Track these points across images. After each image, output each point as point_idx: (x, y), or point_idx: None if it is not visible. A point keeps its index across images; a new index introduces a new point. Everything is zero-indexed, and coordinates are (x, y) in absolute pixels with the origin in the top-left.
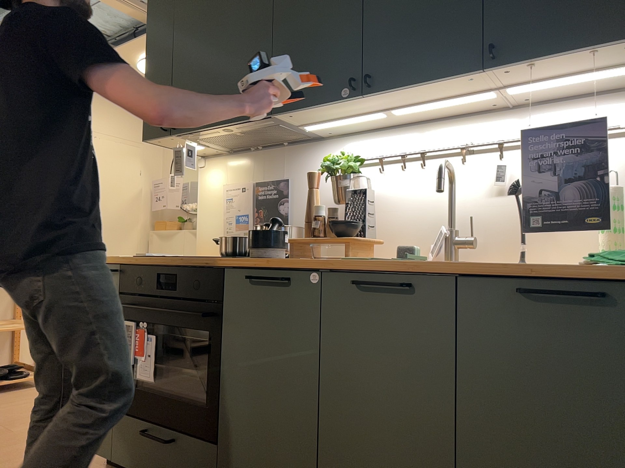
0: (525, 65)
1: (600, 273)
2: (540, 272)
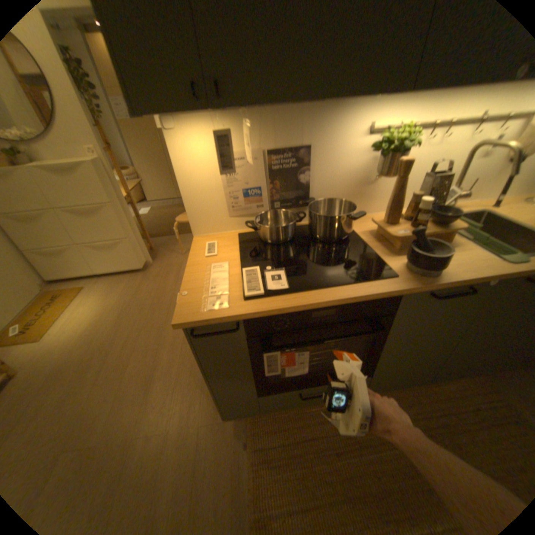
0: None
1: None
2: None
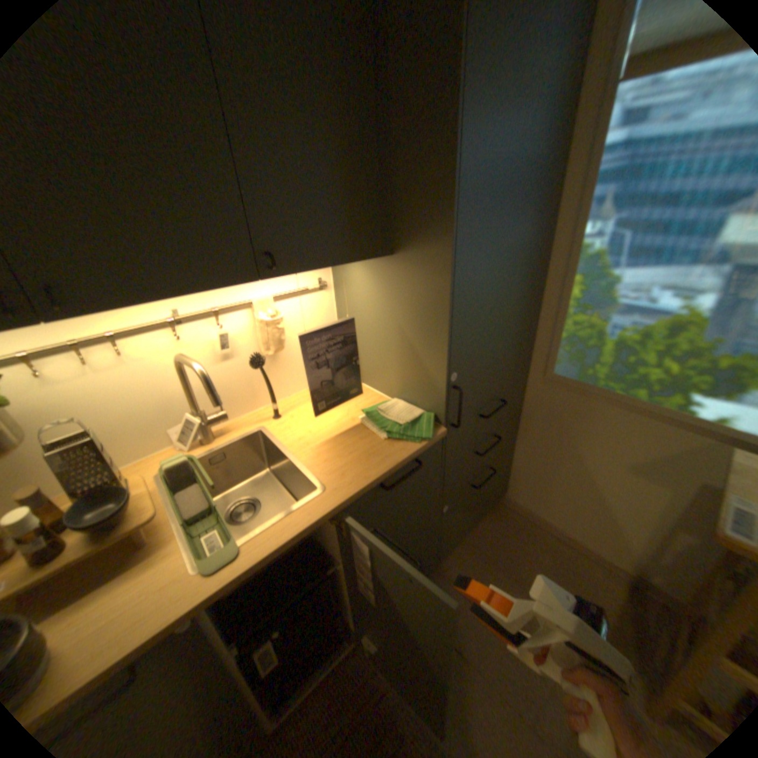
0: (295, 271)
1: (411, 450)
2: (392, 471)
